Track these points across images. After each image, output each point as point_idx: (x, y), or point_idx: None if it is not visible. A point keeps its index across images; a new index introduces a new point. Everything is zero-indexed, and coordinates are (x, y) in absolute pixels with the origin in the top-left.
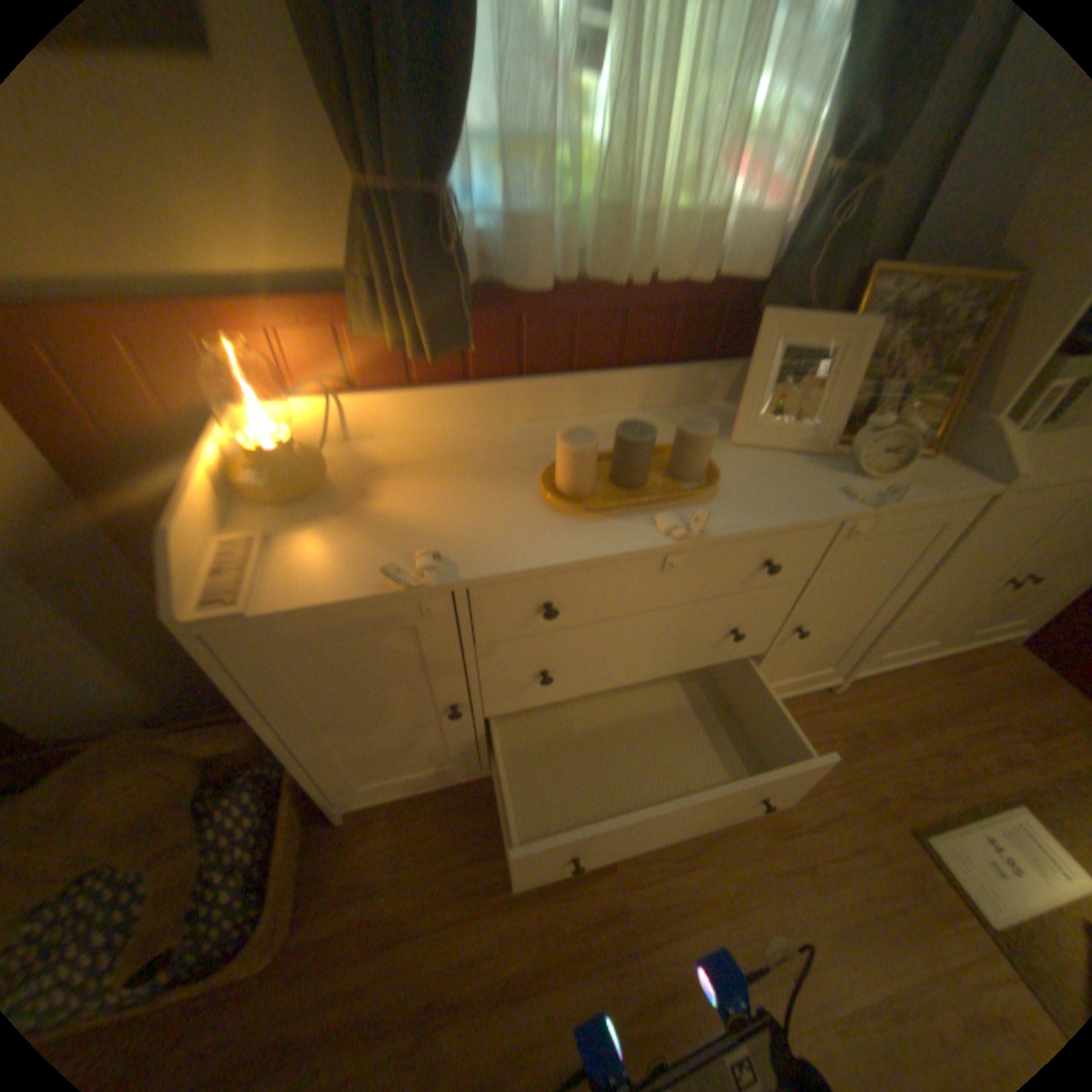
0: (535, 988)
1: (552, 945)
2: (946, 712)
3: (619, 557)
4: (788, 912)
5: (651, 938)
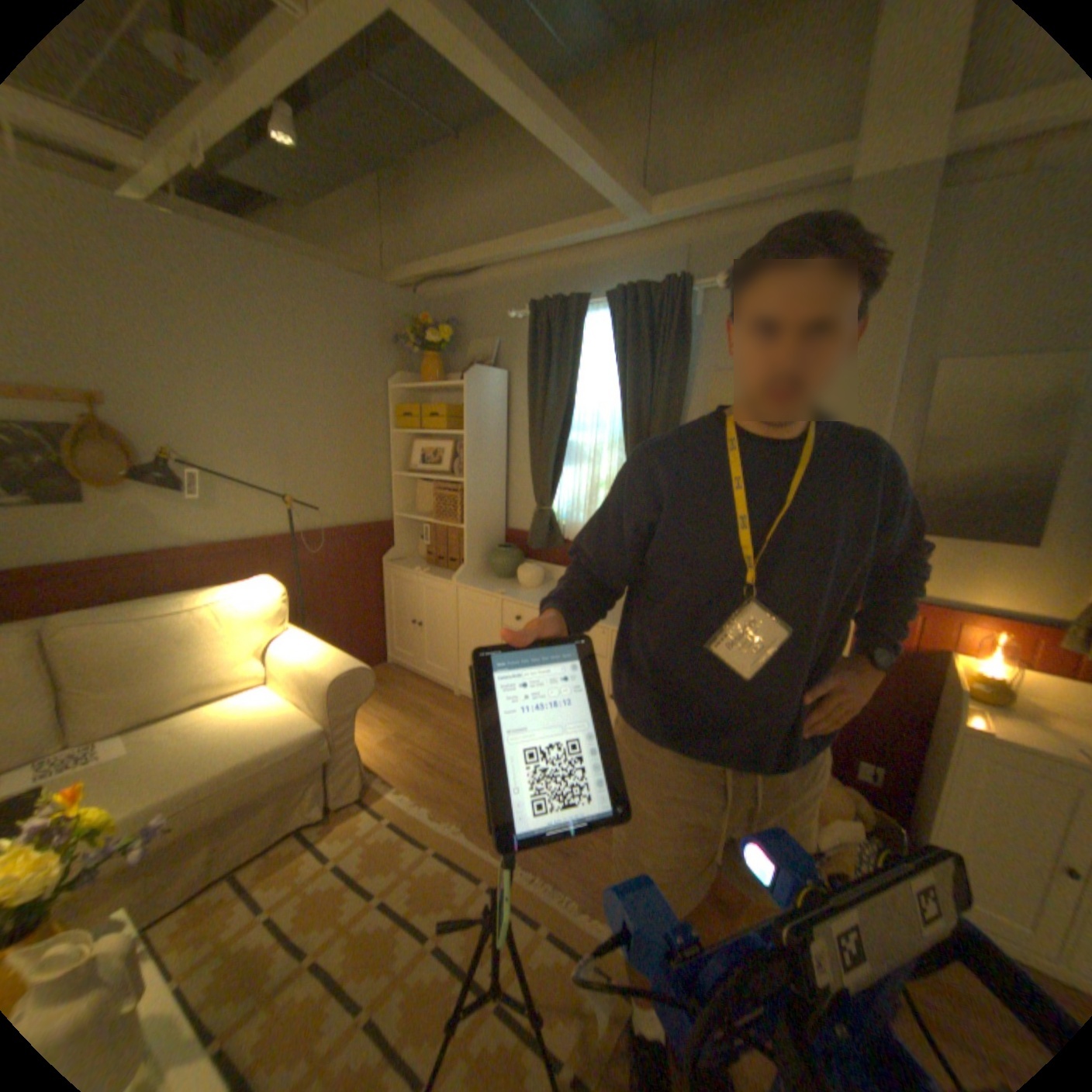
0: None
1: None
2: None
3: None
4: None
5: None
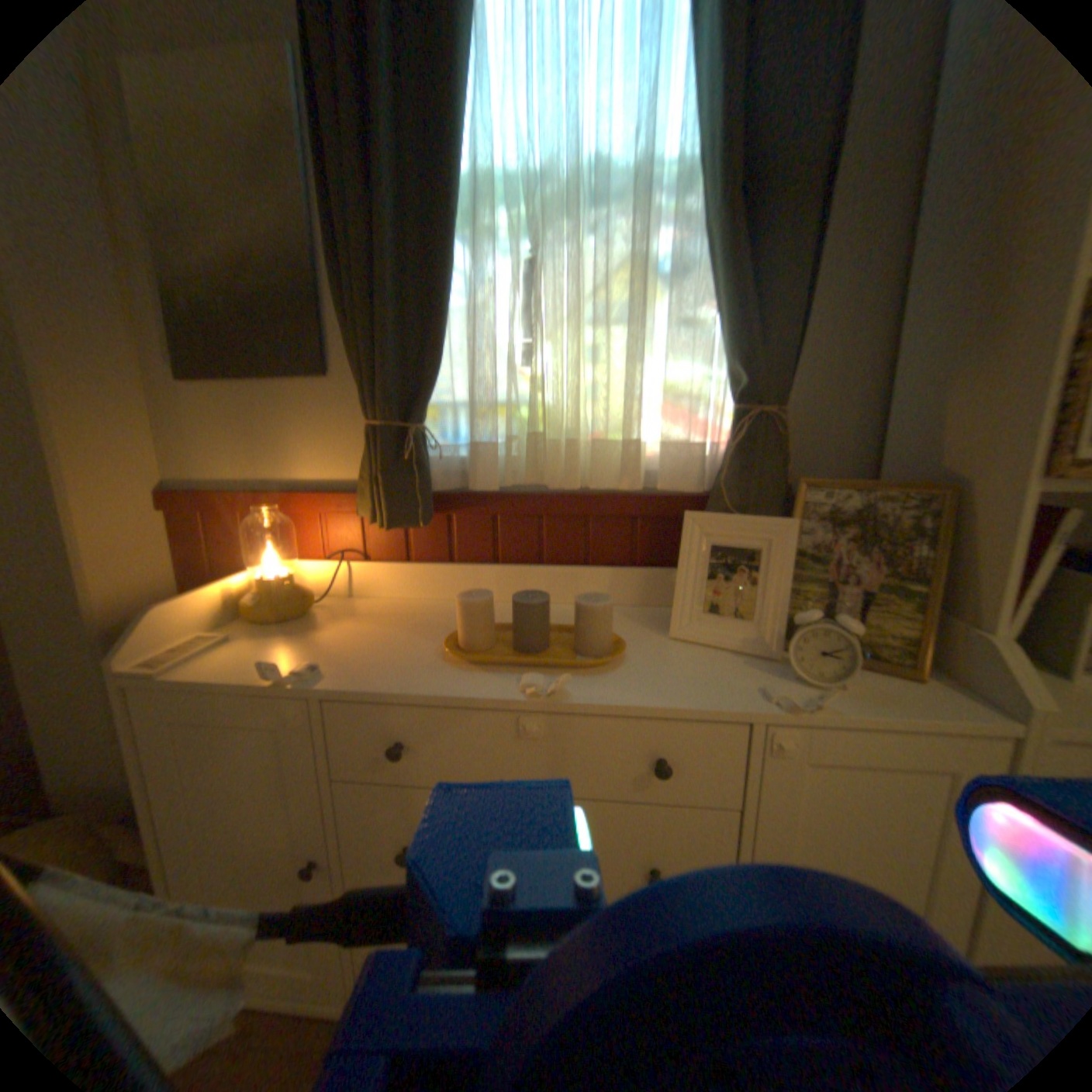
0: None
1: None
2: None
3: (473, 705)
4: None
5: None
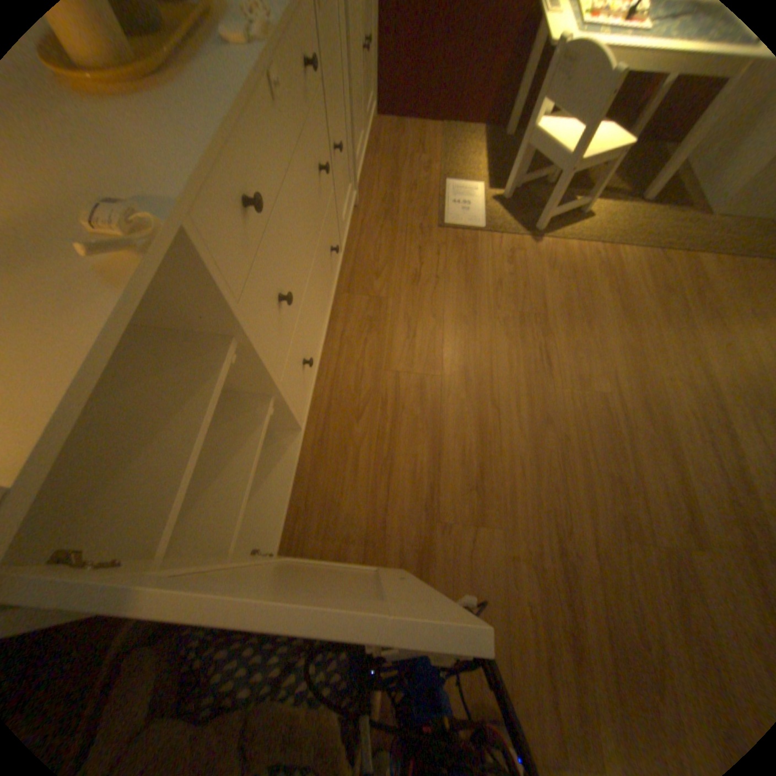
0: (436, 441)
1: (420, 424)
2: (391, 171)
3: (243, 90)
4: (448, 299)
5: (435, 369)
